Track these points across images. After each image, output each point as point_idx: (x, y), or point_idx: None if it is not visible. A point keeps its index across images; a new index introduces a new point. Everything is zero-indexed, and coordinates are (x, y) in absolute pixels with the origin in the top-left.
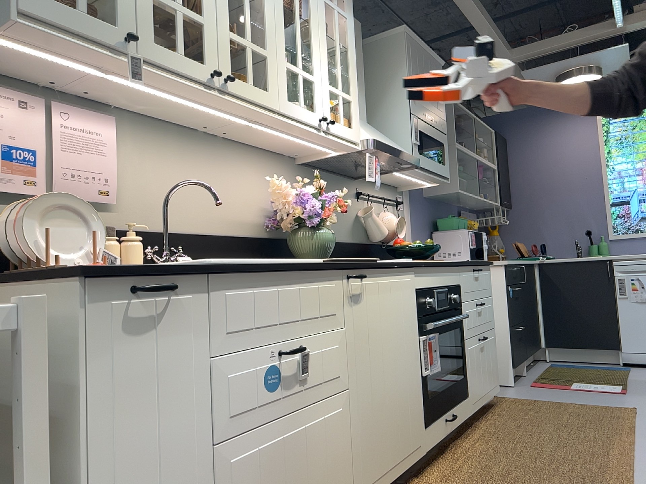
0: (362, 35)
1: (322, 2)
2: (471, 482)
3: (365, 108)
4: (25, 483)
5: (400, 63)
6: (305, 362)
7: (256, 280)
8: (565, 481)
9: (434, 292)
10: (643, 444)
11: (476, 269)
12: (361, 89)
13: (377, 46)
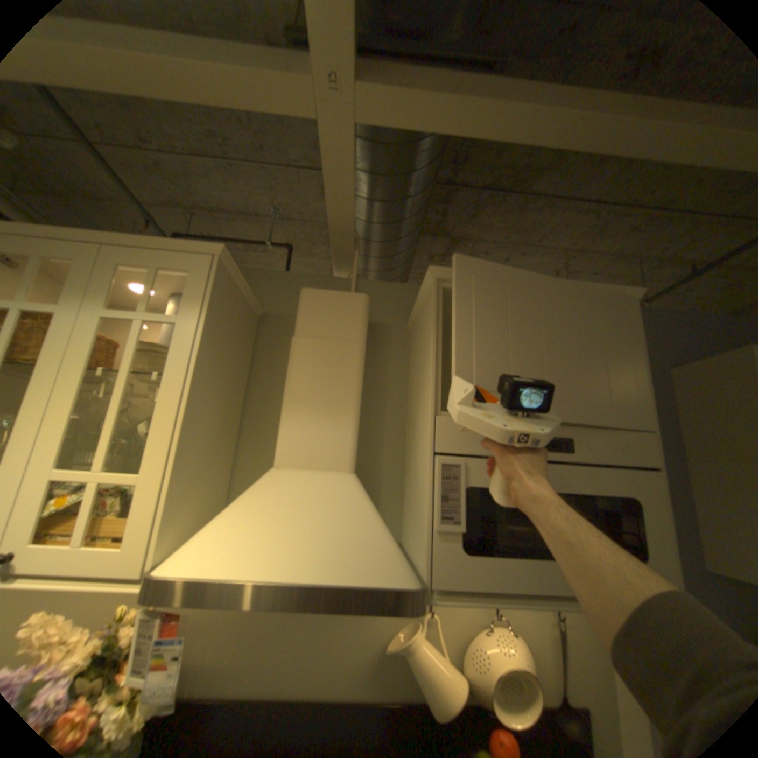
0: (367, 309)
1: (89, 319)
2: None
3: (345, 442)
4: None
5: (428, 338)
6: None
7: None
8: None
9: None
10: None
11: None
12: (336, 408)
13: (420, 312)
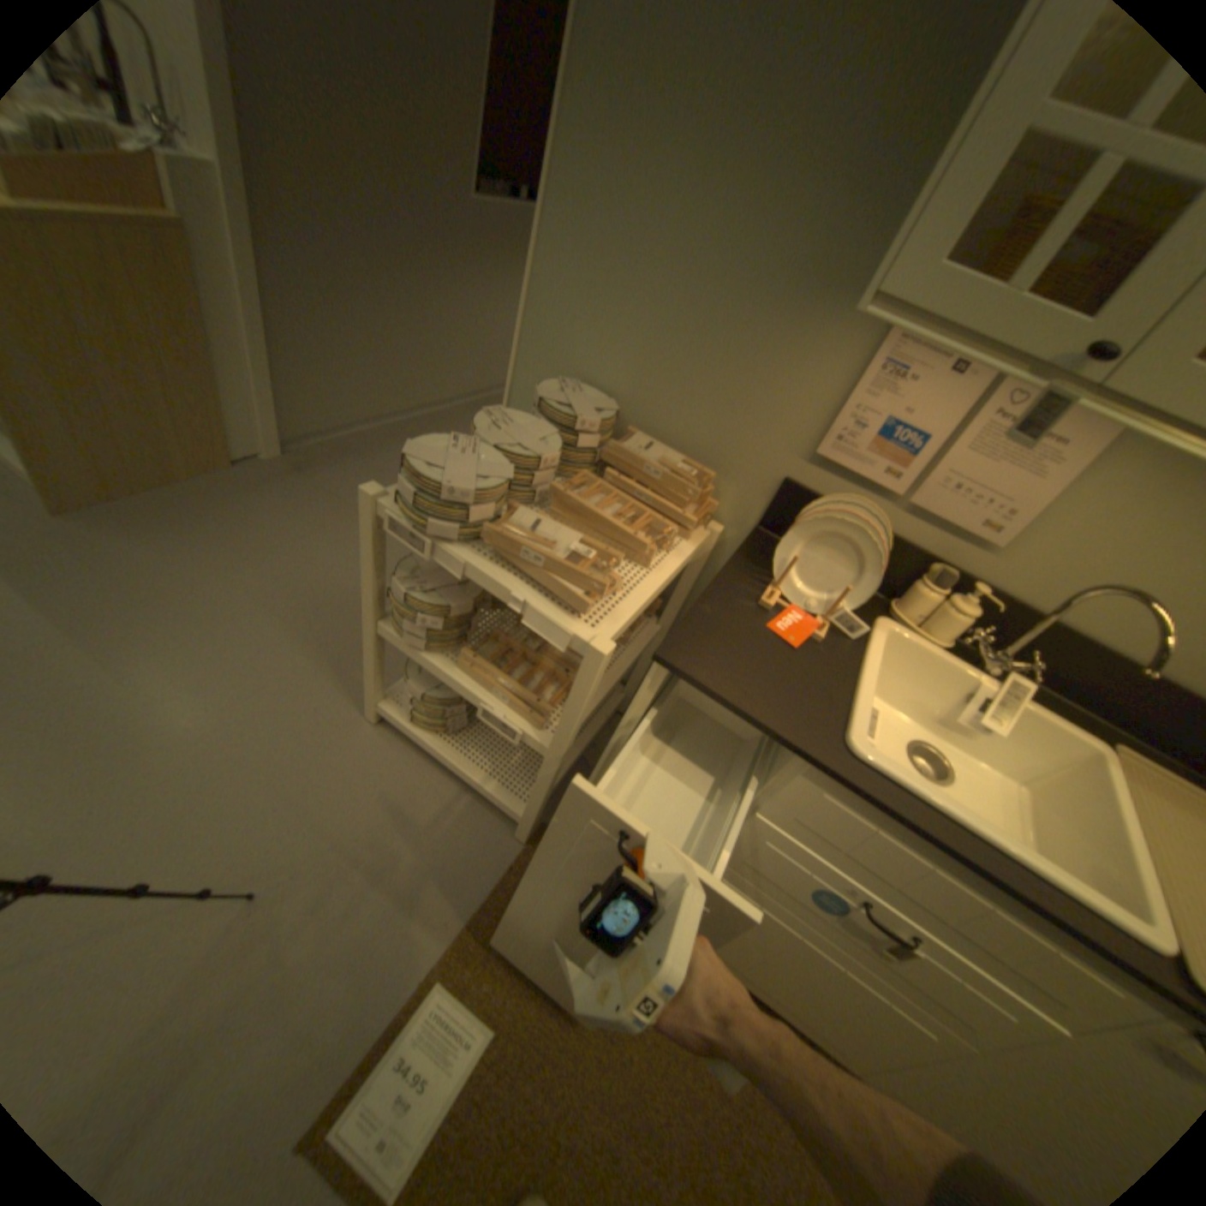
0: None
1: None
2: None
3: None
4: (561, 735)
5: None
6: (907, 956)
7: (904, 833)
8: None
9: None
10: None
11: None
12: None
13: None
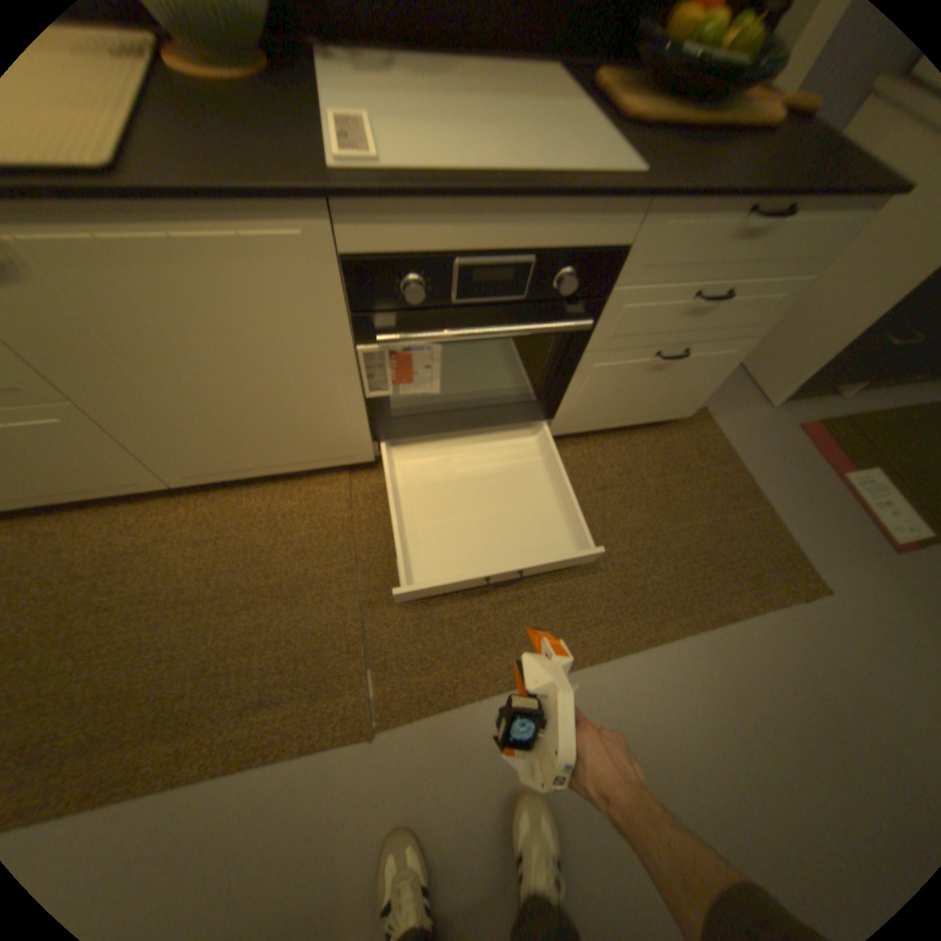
0: None
1: None
2: (384, 524)
3: None
4: None
5: None
6: None
7: None
8: (459, 612)
9: (451, 262)
10: (674, 654)
11: (770, 206)
12: None
13: None
